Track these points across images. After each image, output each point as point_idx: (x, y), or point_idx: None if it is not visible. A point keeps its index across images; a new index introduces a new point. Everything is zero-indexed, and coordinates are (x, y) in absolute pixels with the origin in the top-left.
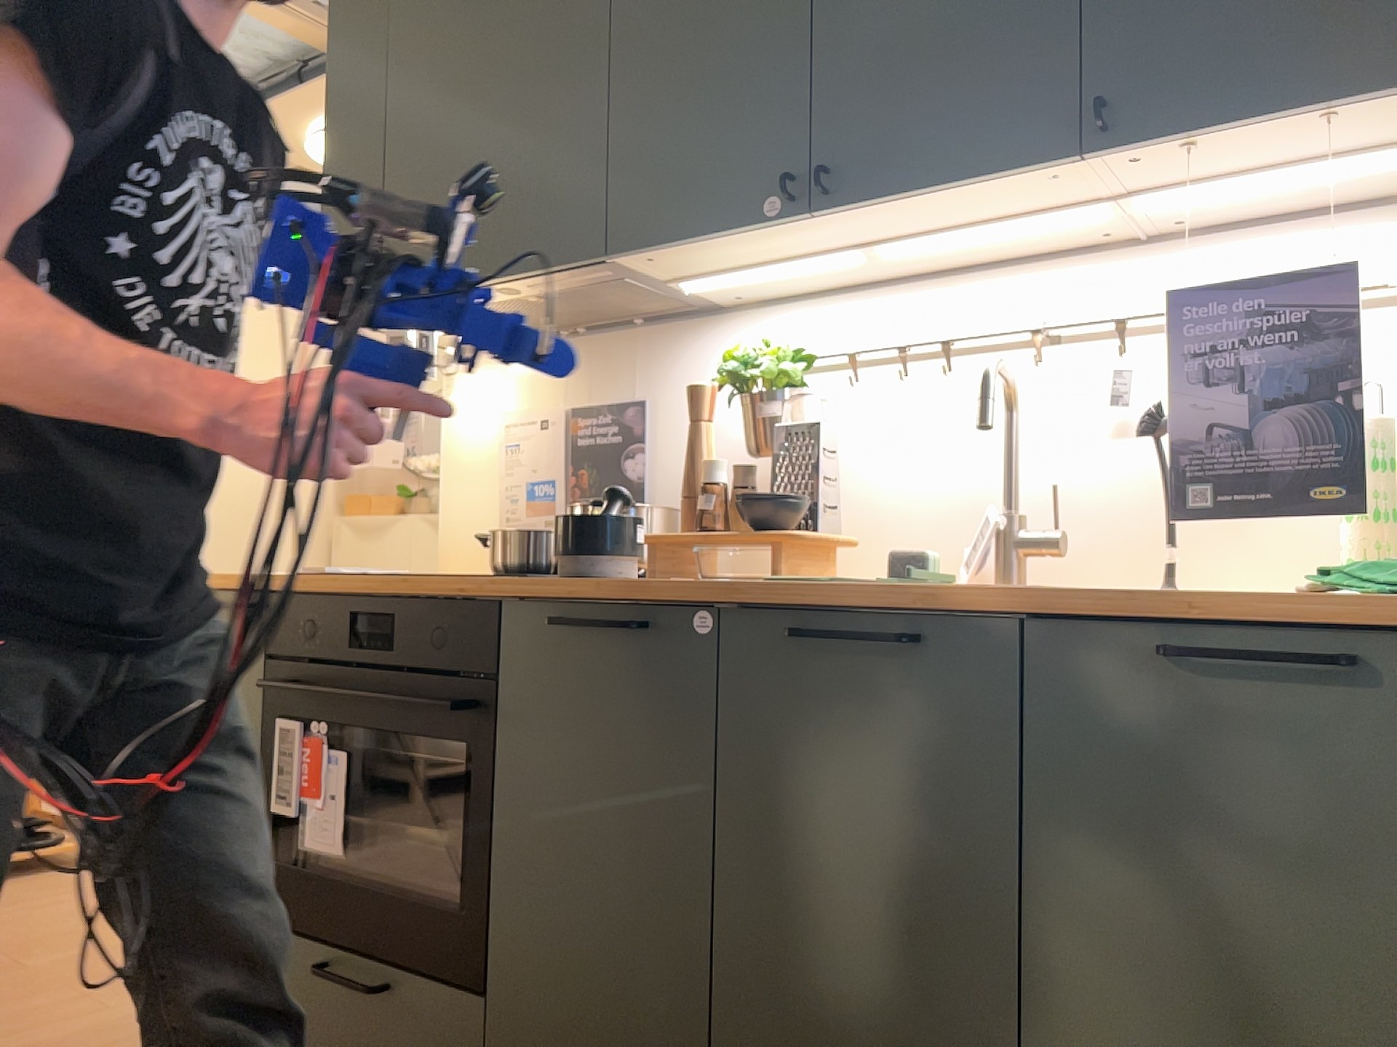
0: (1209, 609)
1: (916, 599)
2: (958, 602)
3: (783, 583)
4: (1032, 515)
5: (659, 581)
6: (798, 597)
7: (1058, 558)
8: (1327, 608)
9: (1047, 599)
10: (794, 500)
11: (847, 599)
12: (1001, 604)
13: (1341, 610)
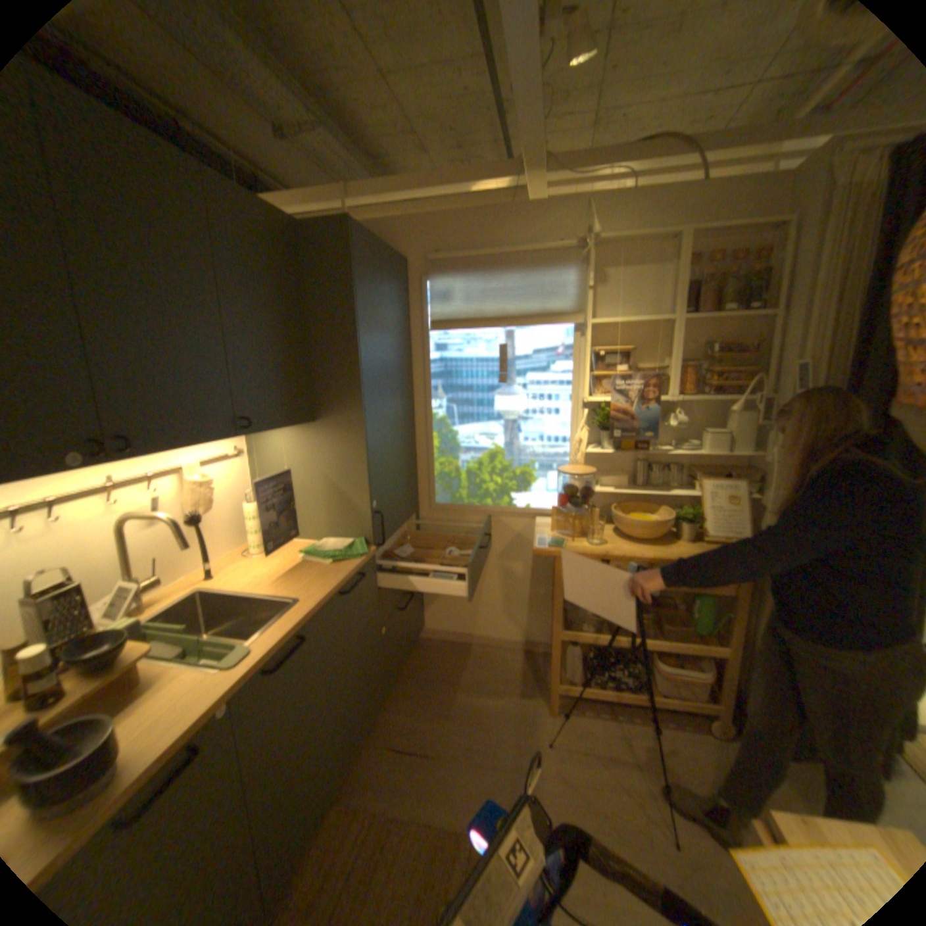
0: (346, 579)
1: (298, 625)
2: (308, 616)
3: (242, 661)
4: (133, 575)
5: (172, 723)
6: (265, 658)
7: (148, 588)
8: (359, 567)
9: (326, 599)
10: (110, 636)
11: (272, 645)
12: (317, 608)
13: (354, 565)
